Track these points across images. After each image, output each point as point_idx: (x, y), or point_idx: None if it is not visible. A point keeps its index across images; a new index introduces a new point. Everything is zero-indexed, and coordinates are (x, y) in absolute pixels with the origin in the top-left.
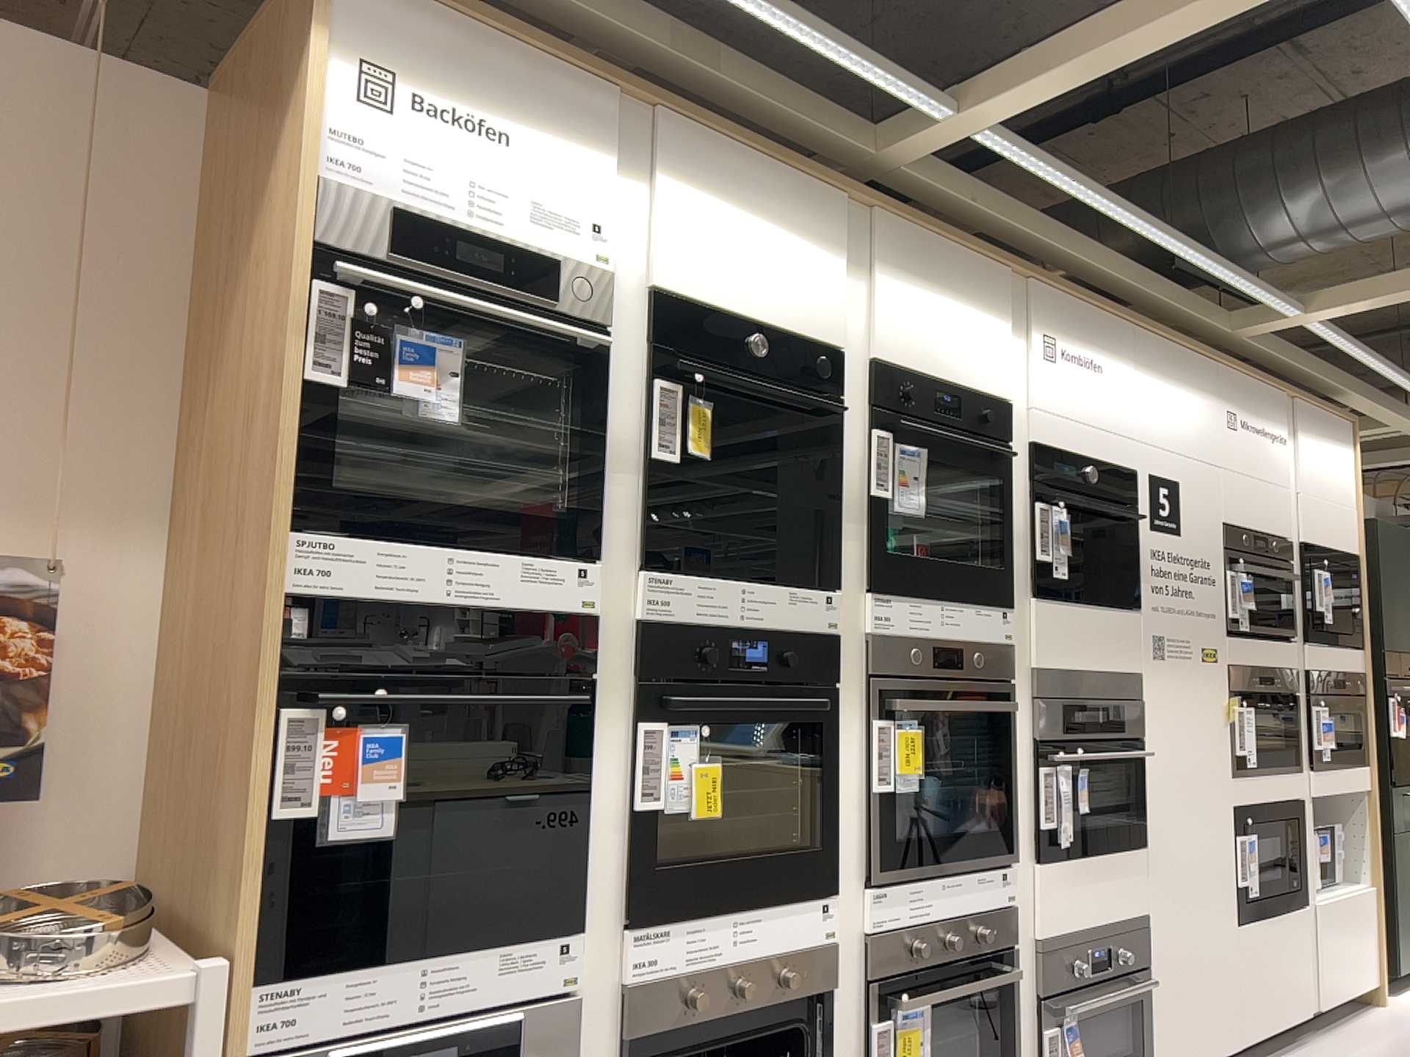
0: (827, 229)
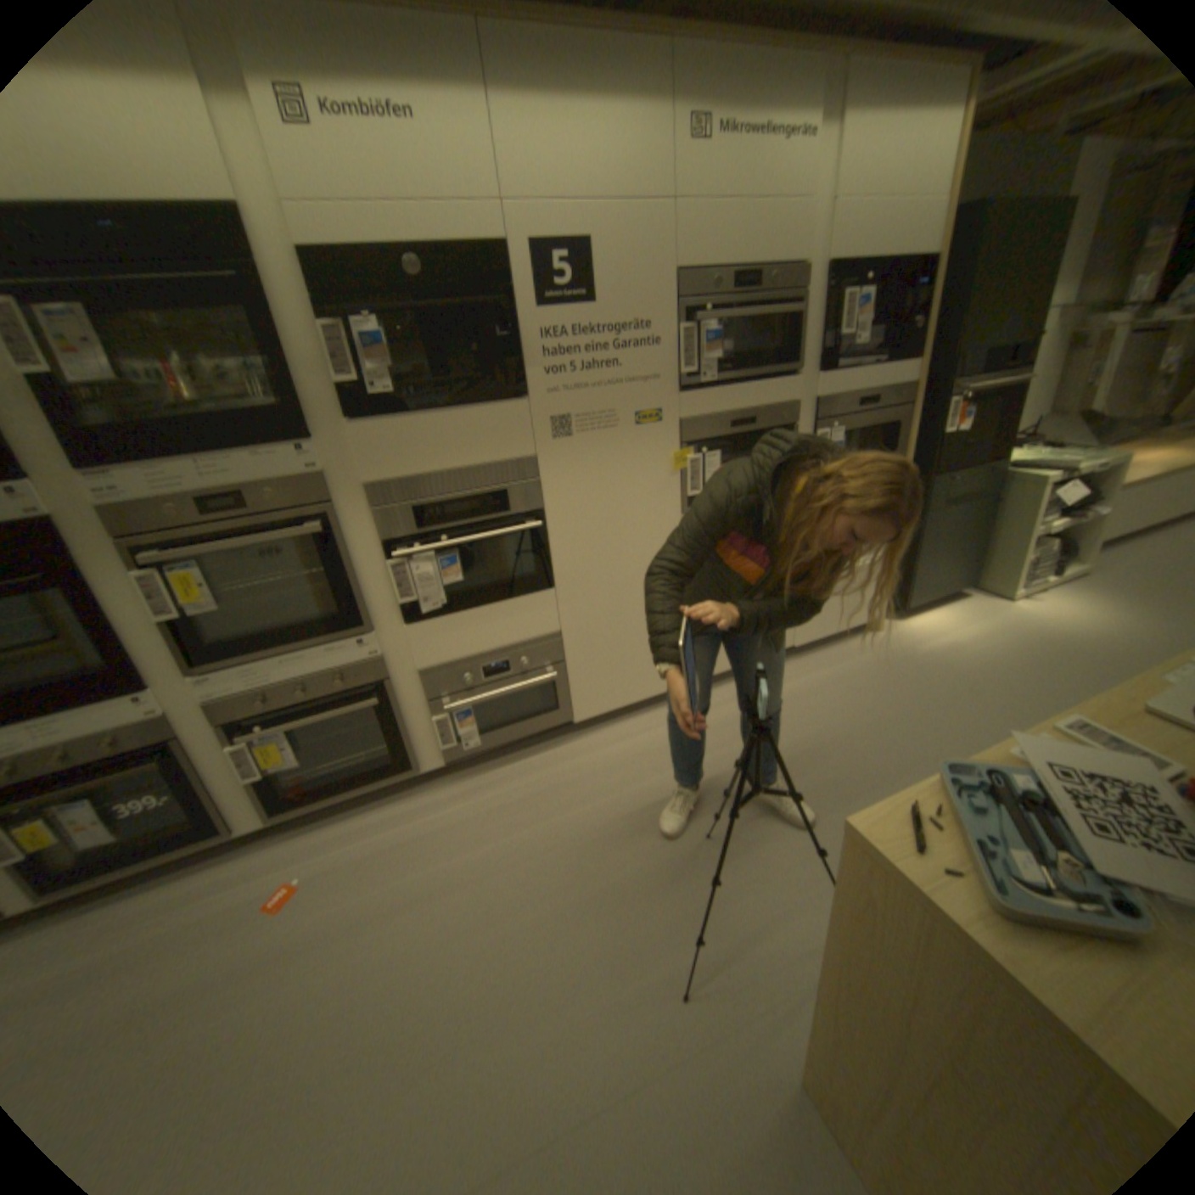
0: None
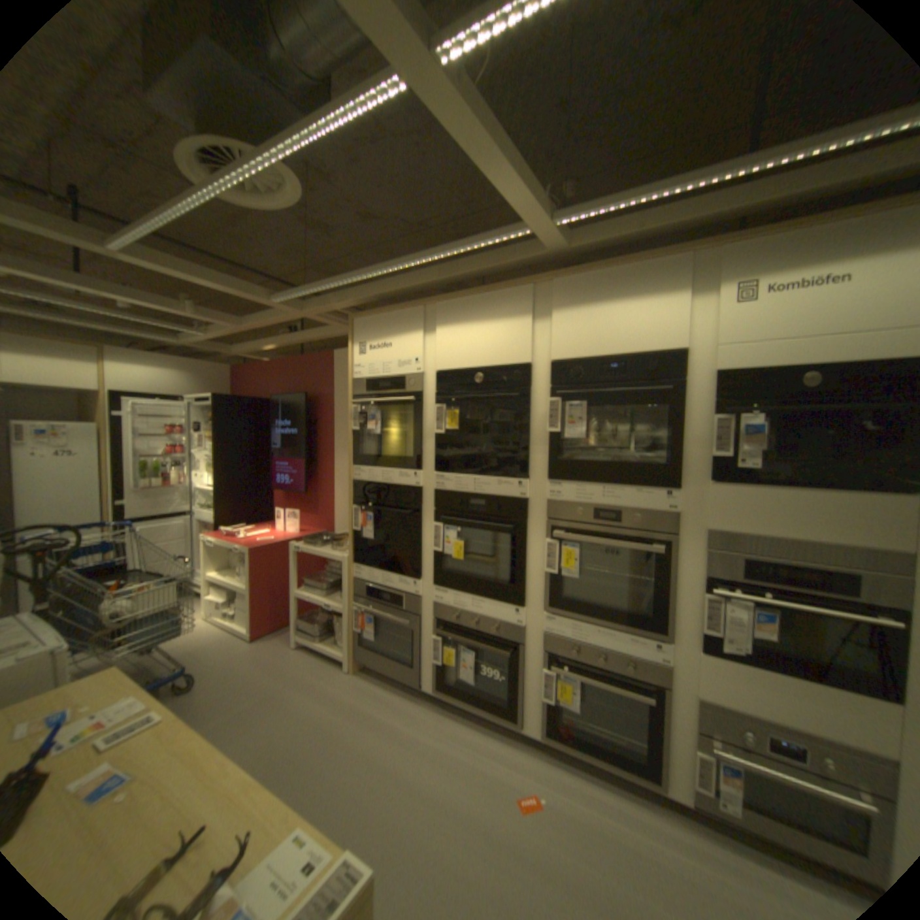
0: (520, 303)
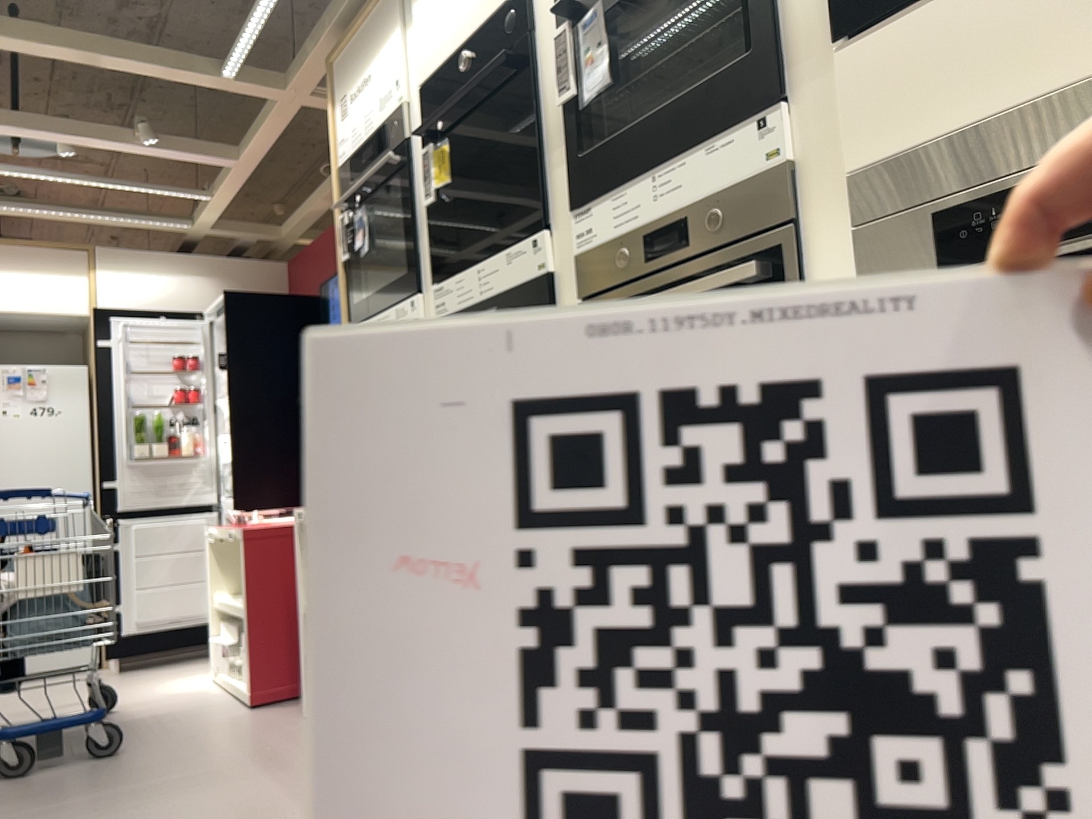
0: None
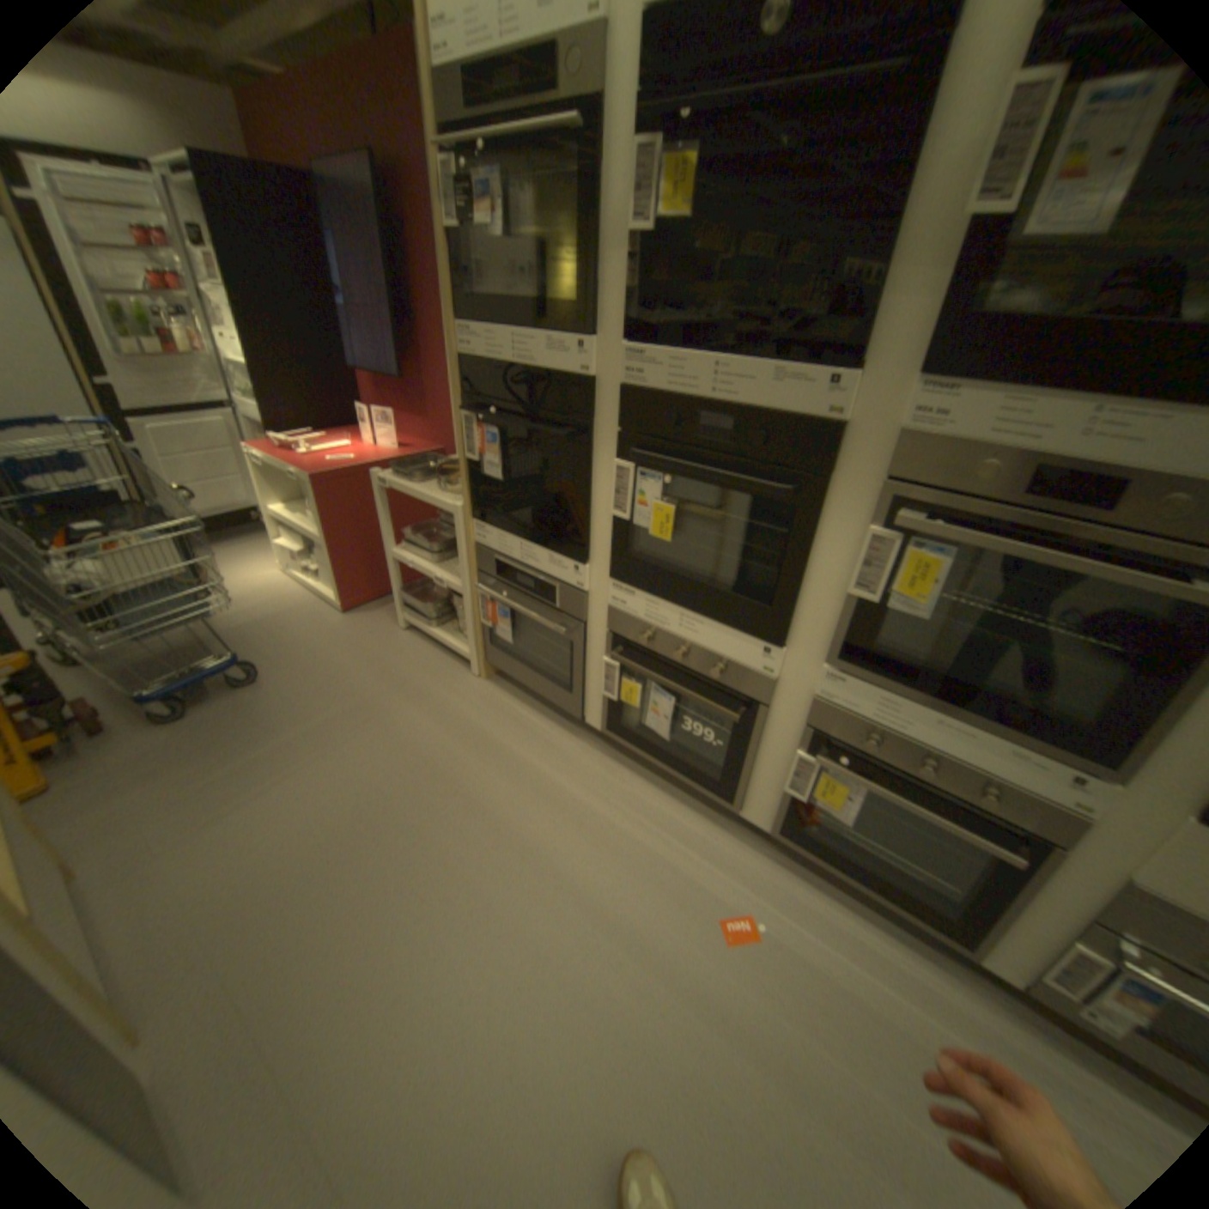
0: None
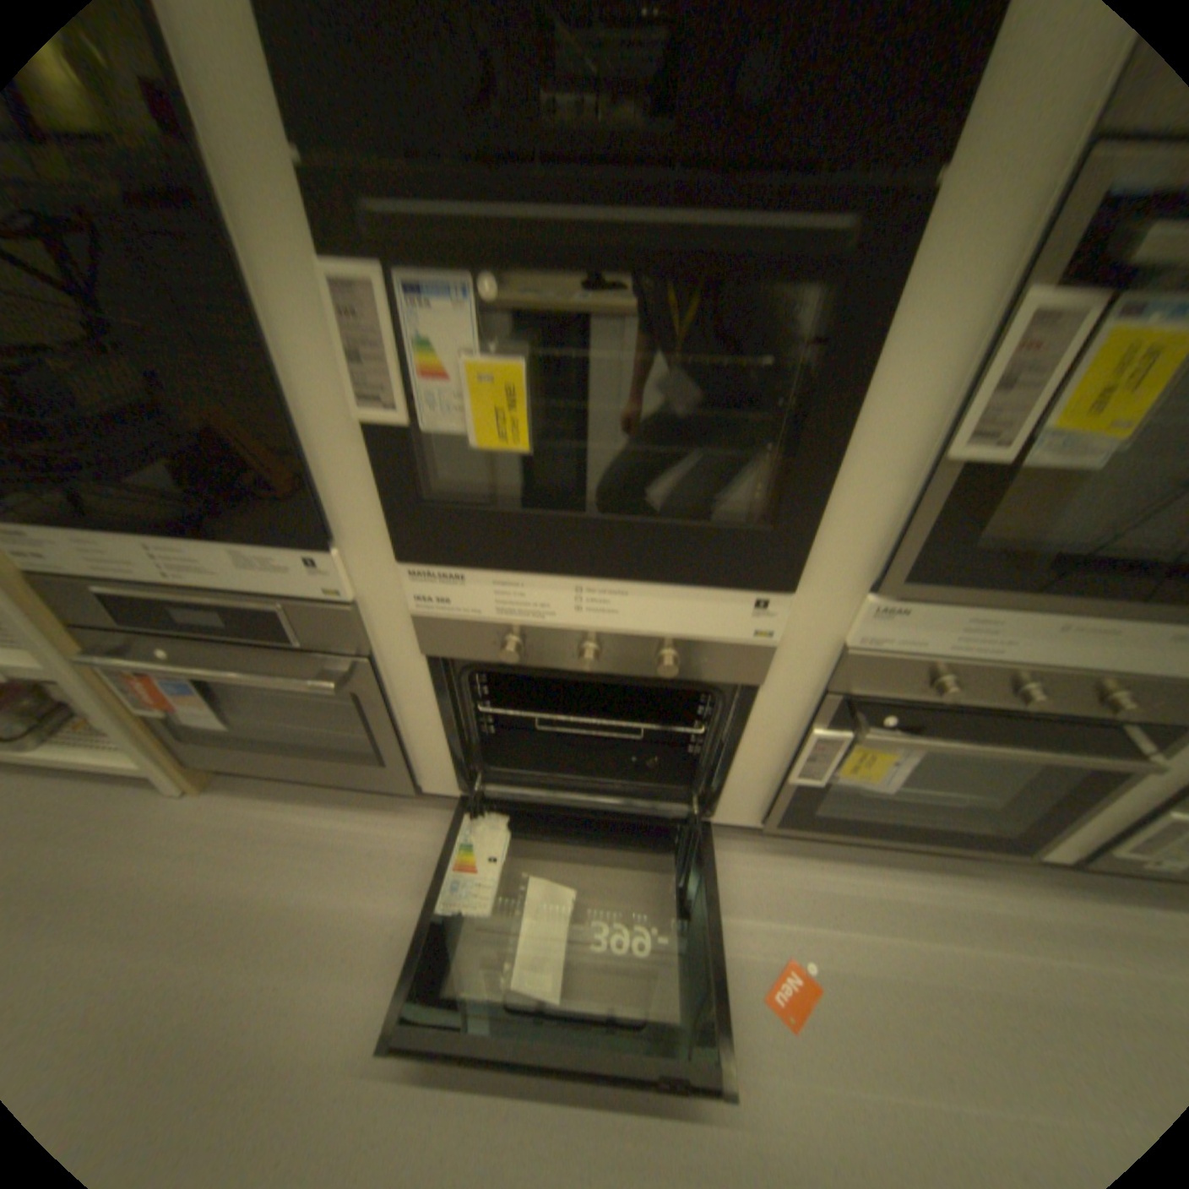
0: None
